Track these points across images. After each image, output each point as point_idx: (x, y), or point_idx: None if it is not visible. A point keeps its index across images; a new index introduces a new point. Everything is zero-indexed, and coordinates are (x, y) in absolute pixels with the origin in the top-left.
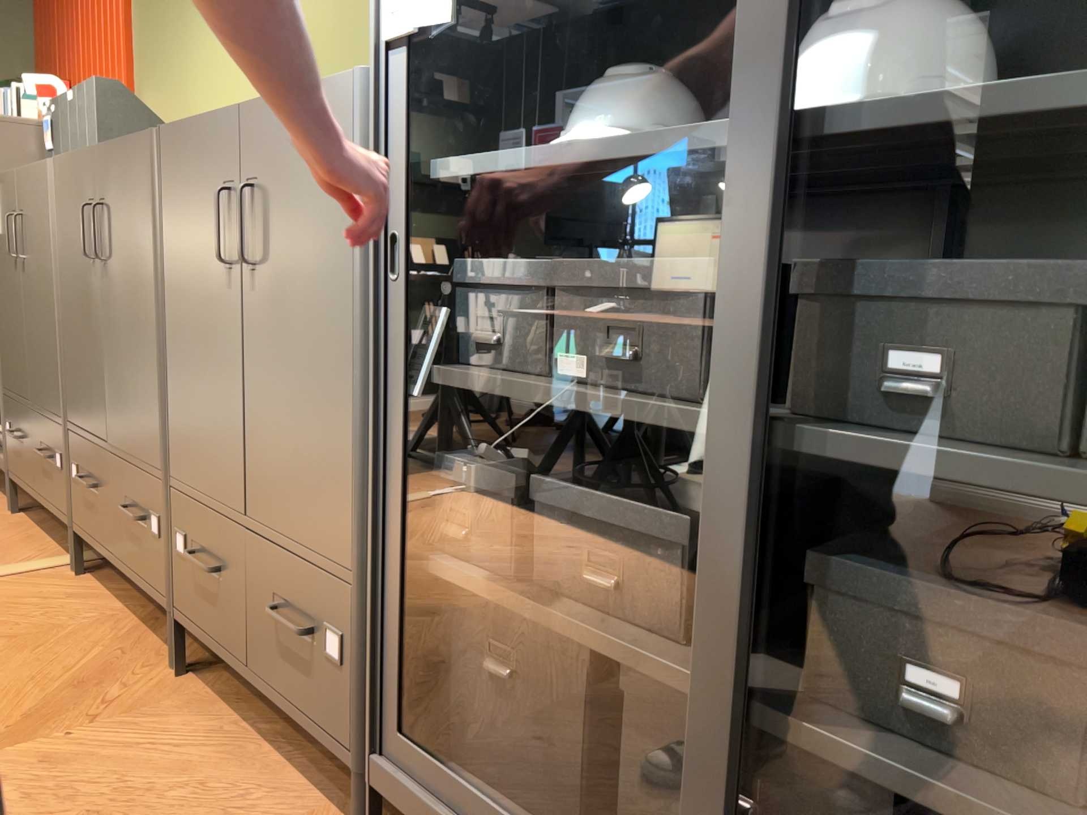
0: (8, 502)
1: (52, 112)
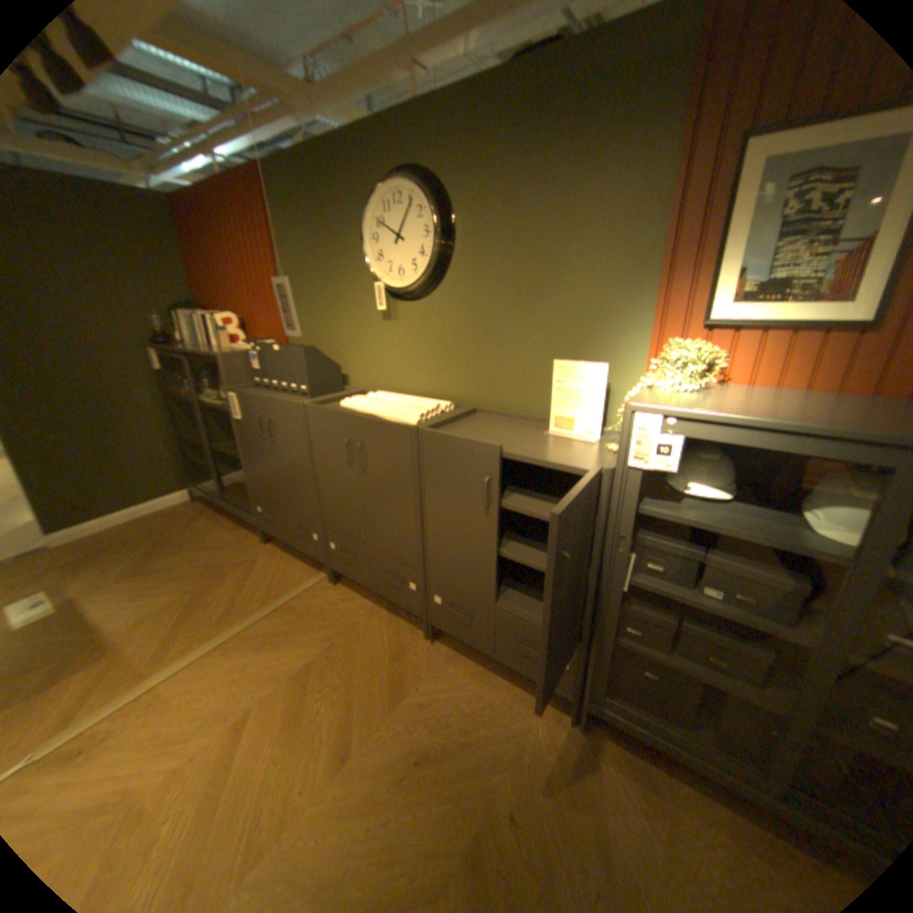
0: (253, 536)
1: (254, 349)
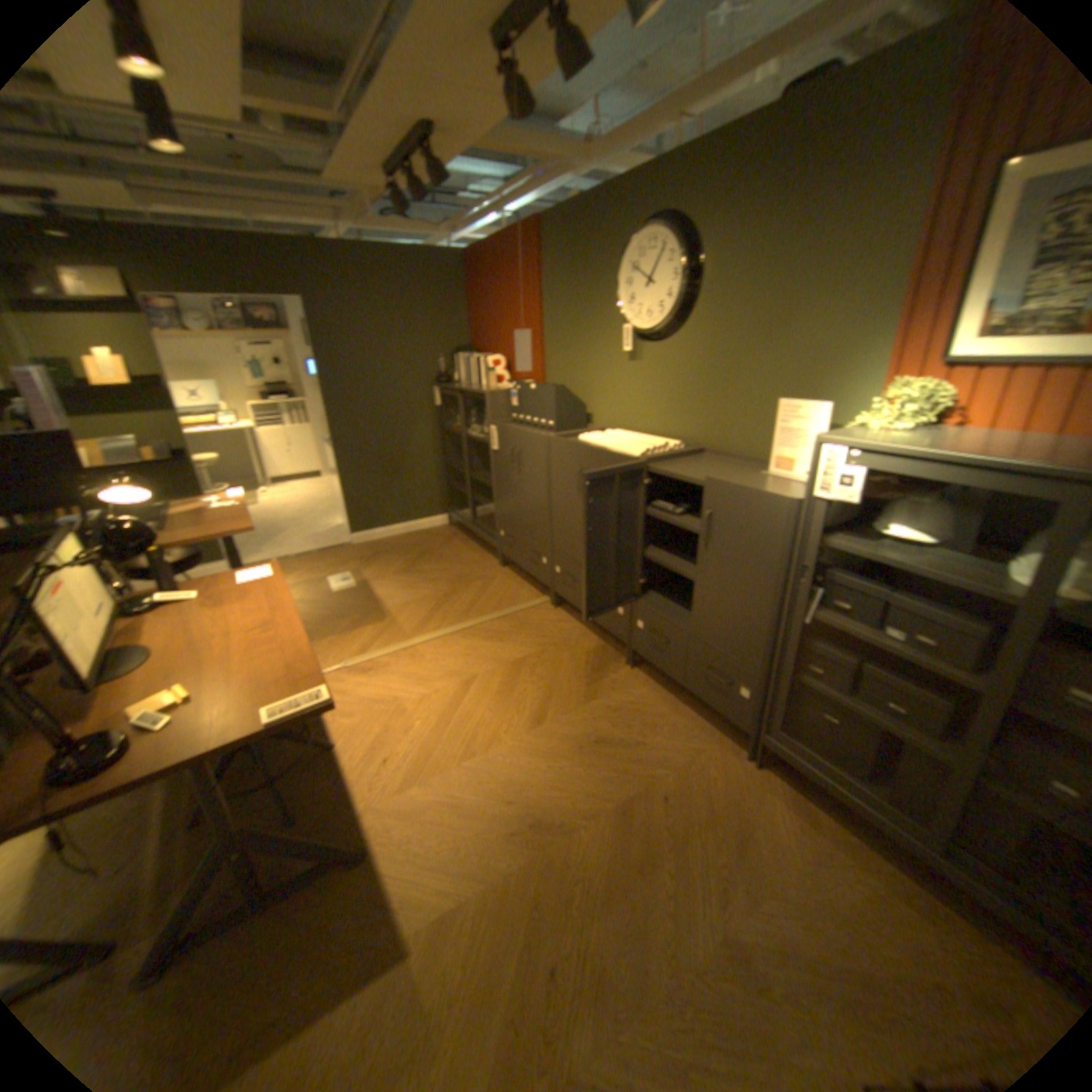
0: (496, 559)
1: (517, 387)
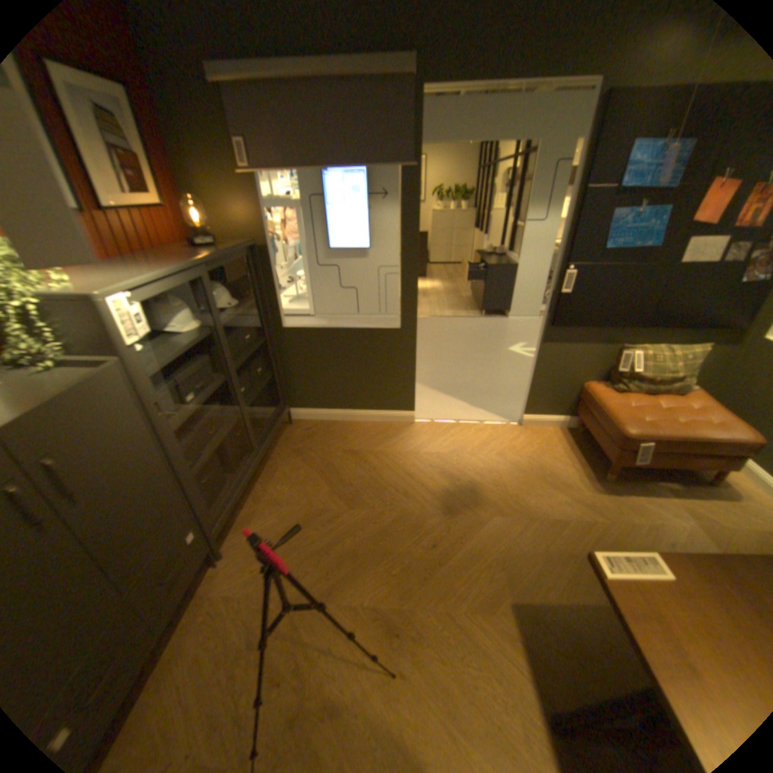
0: None
1: None
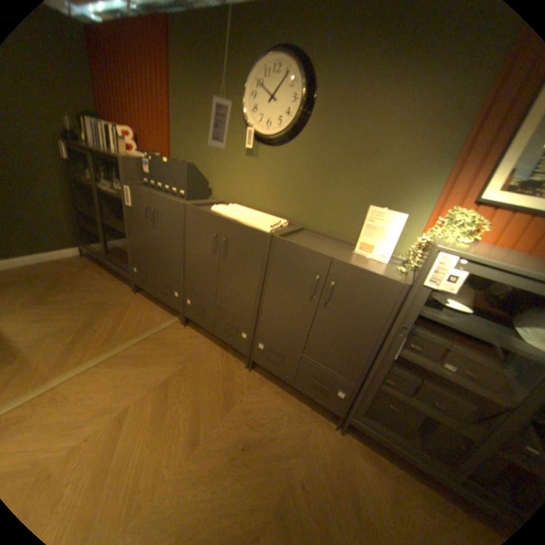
0: (127, 286)
1: (148, 156)
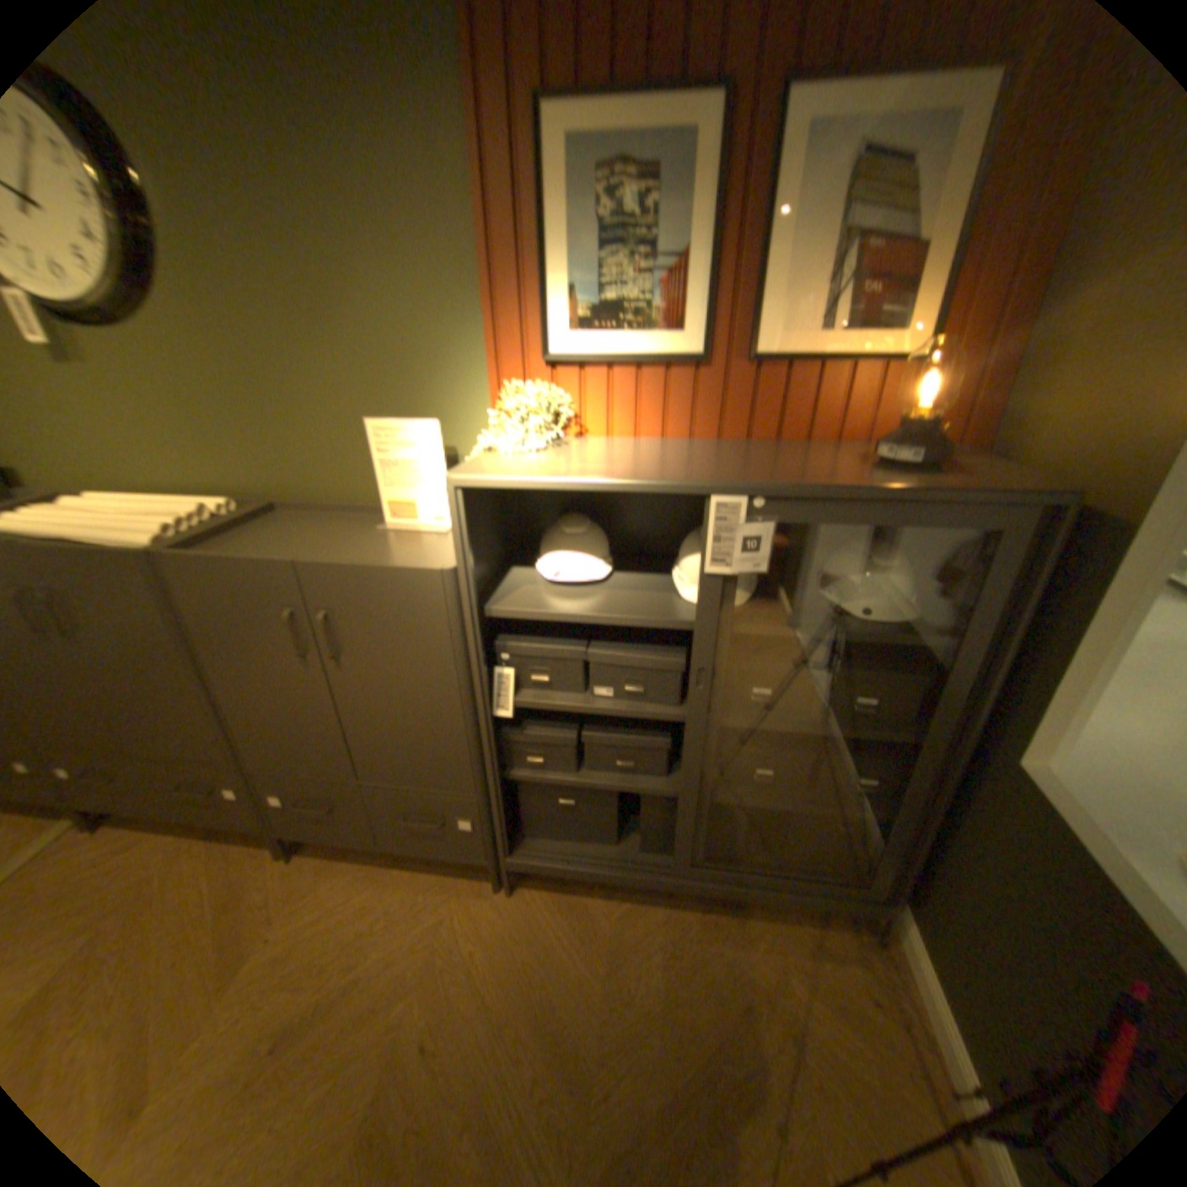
0: None
1: None
